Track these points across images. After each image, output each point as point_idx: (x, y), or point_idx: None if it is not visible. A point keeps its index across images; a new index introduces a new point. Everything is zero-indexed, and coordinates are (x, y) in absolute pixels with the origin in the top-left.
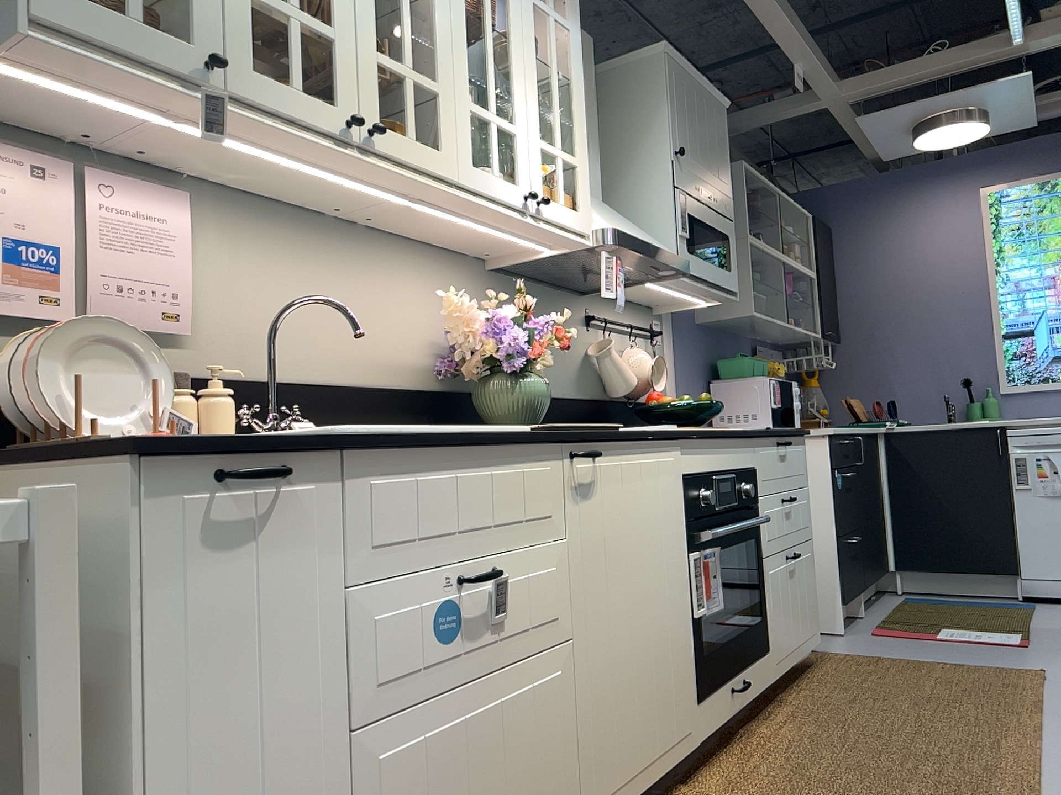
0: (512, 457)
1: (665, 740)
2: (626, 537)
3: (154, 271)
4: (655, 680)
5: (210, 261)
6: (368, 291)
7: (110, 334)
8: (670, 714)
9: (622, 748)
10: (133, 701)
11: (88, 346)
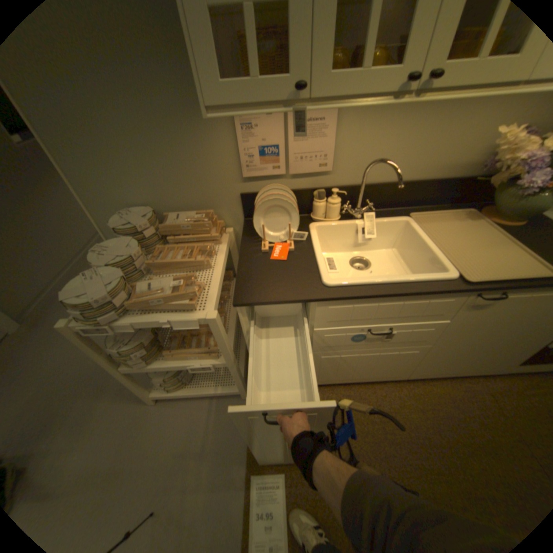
0: (425, 298)
1: (479, 371)
2: (506, 322)
3: (316, 147)
4: (487, 359)
5: (347, 130)
6: (451, 122)
7: (282, 199)
8: (490, 367)
9: (446, 369)
10: (248, 342)
11: (274, 206)
